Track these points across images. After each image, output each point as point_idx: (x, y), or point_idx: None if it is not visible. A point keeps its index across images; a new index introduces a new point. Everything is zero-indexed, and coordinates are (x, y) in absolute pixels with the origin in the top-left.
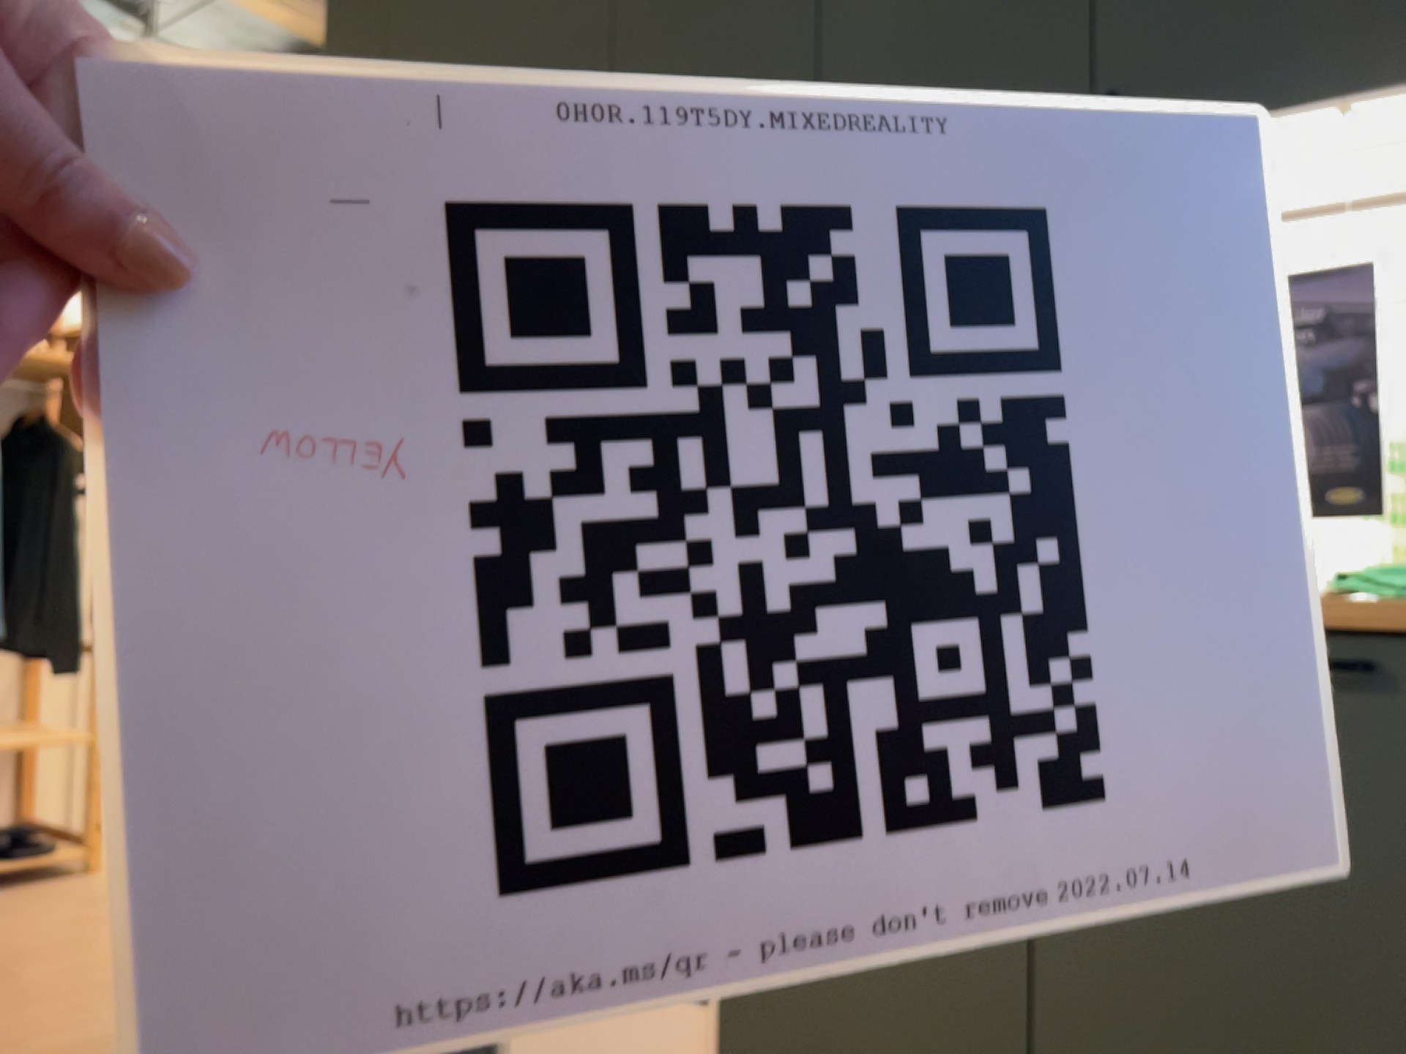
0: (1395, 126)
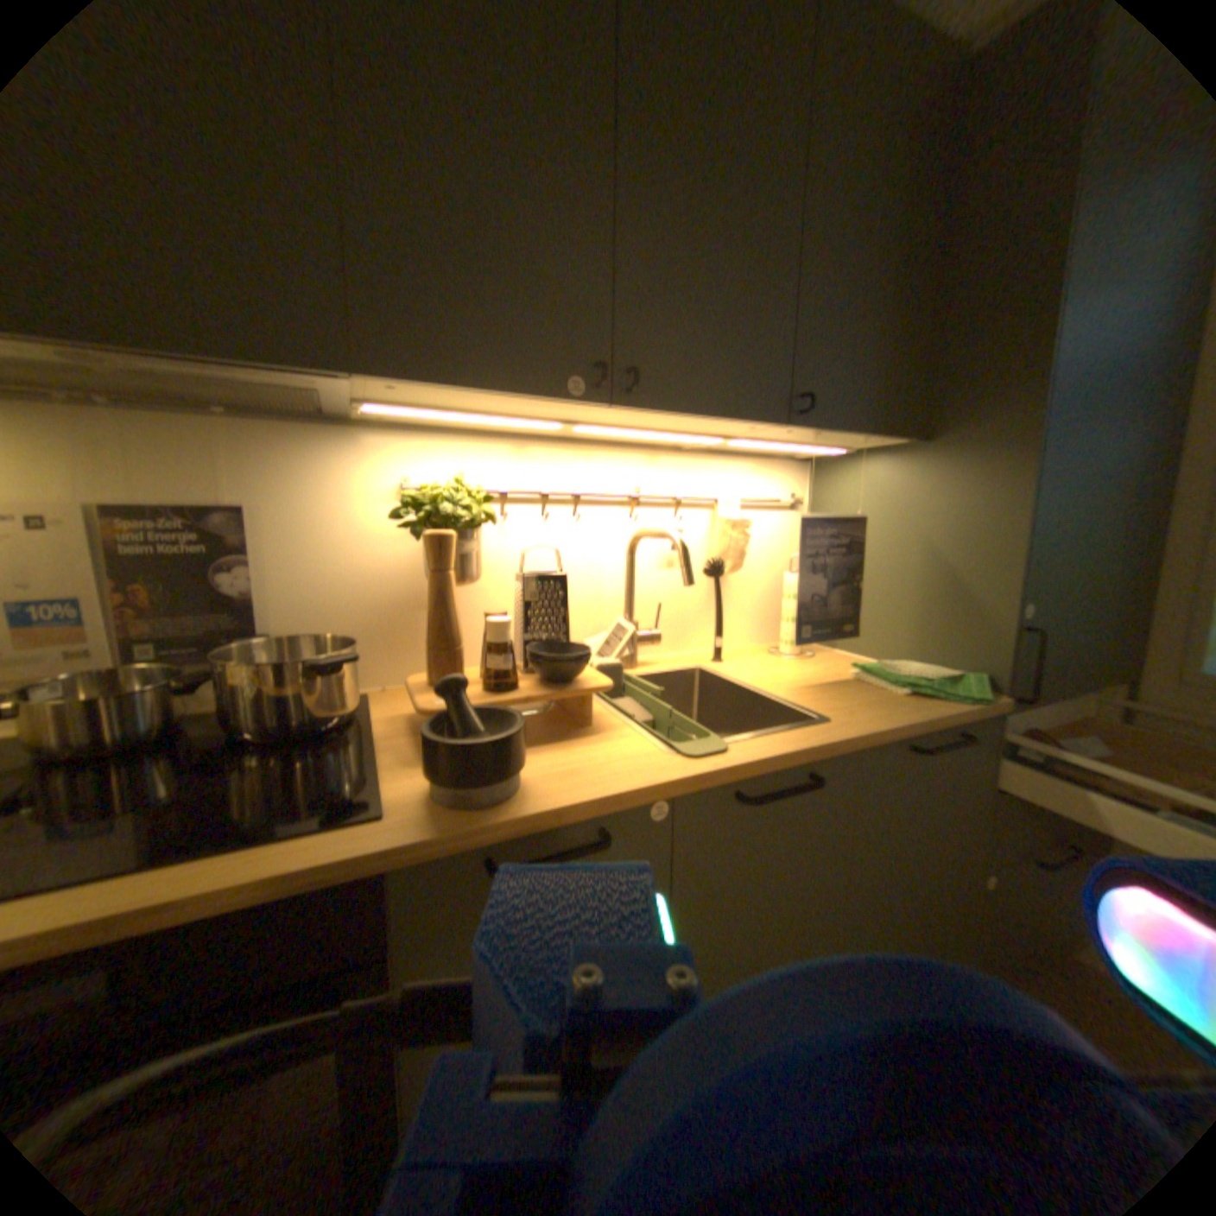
0: (843, 438)
